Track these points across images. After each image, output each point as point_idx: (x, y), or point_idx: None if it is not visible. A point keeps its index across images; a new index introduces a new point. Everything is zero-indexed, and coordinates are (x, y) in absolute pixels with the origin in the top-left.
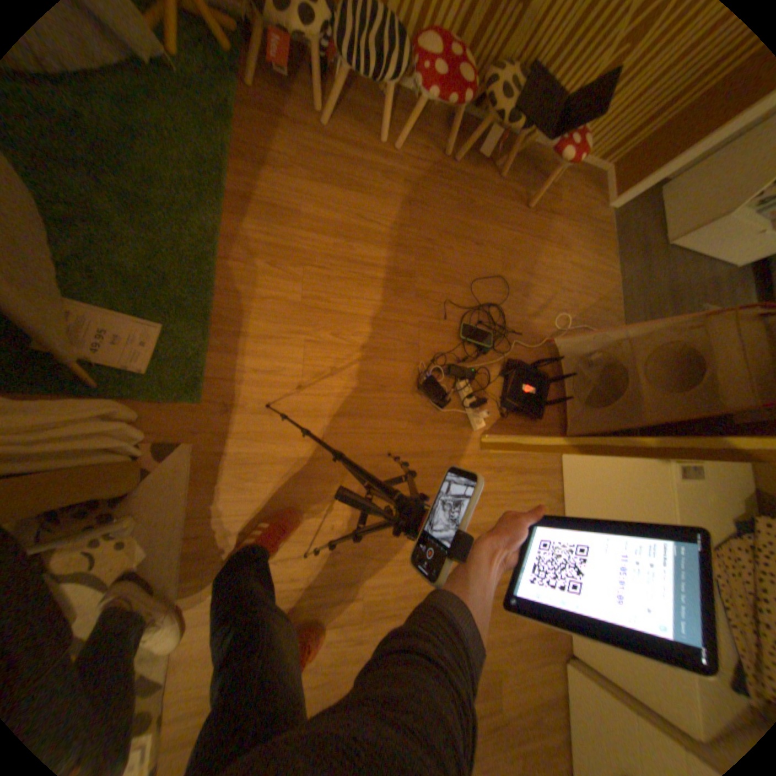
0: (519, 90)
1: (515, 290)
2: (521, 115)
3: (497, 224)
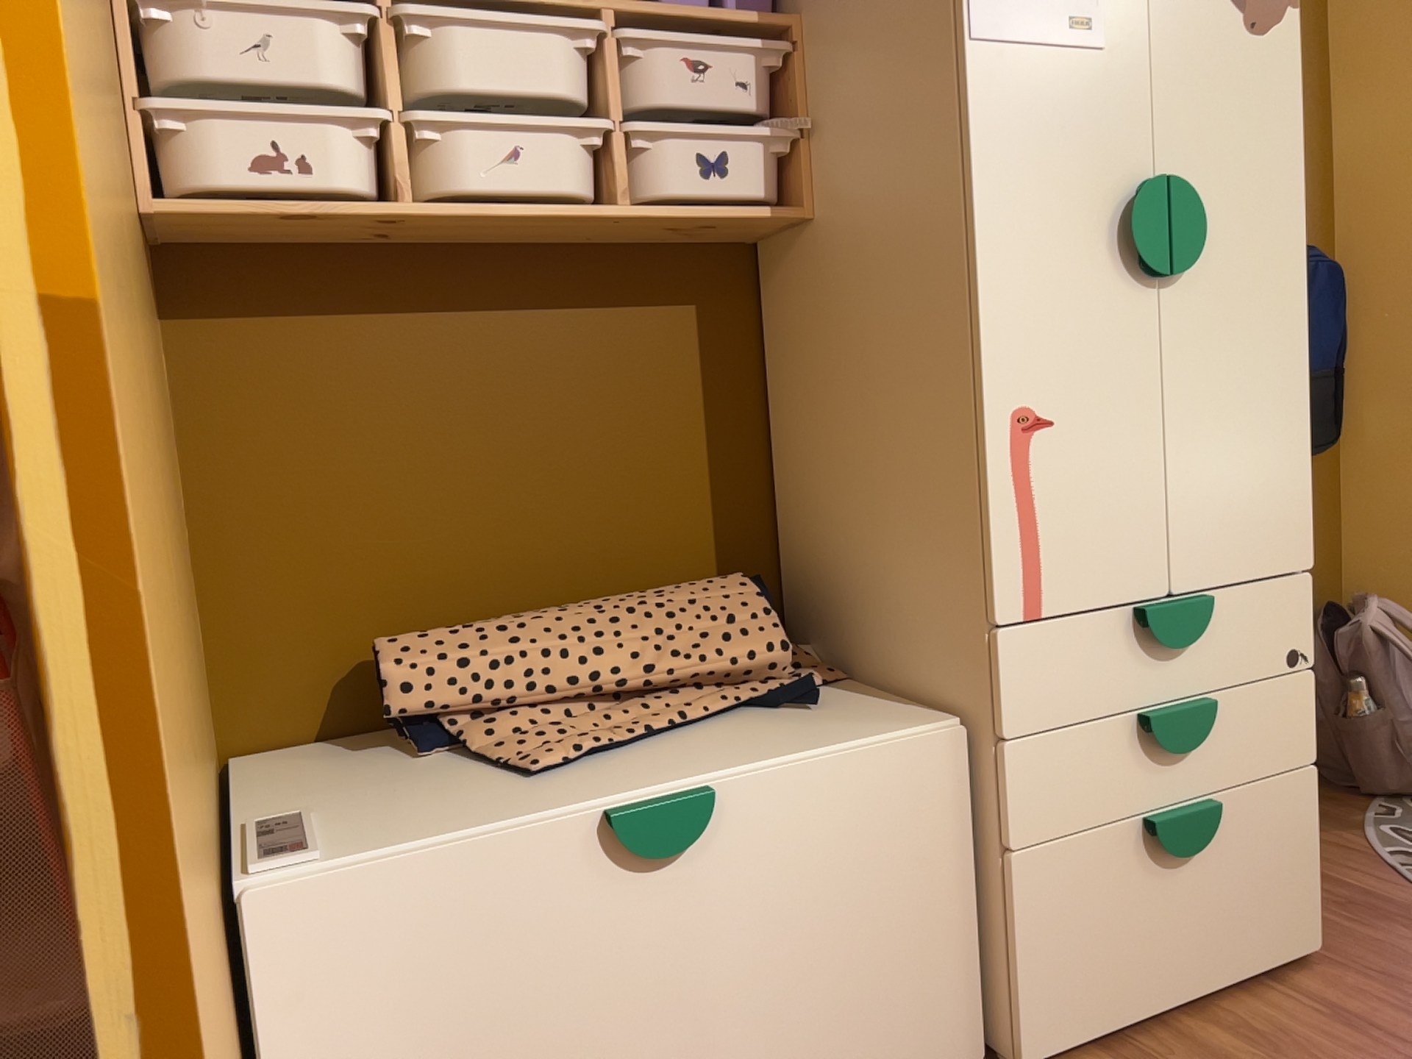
0: None
1: None
2: None
3: None
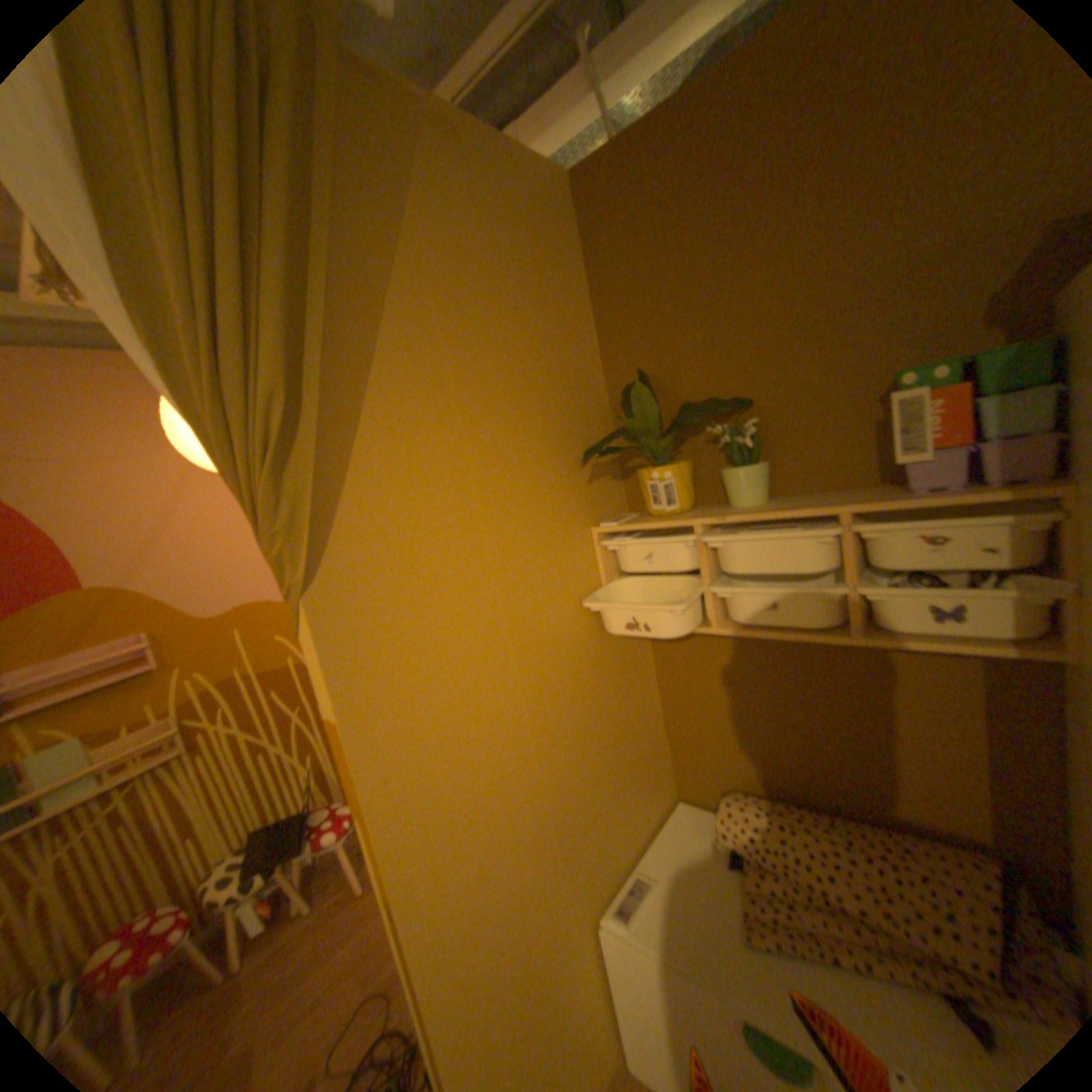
0: (238, 868)
1: (396, 985)
2: (251, 879)
3: (326, 959)
